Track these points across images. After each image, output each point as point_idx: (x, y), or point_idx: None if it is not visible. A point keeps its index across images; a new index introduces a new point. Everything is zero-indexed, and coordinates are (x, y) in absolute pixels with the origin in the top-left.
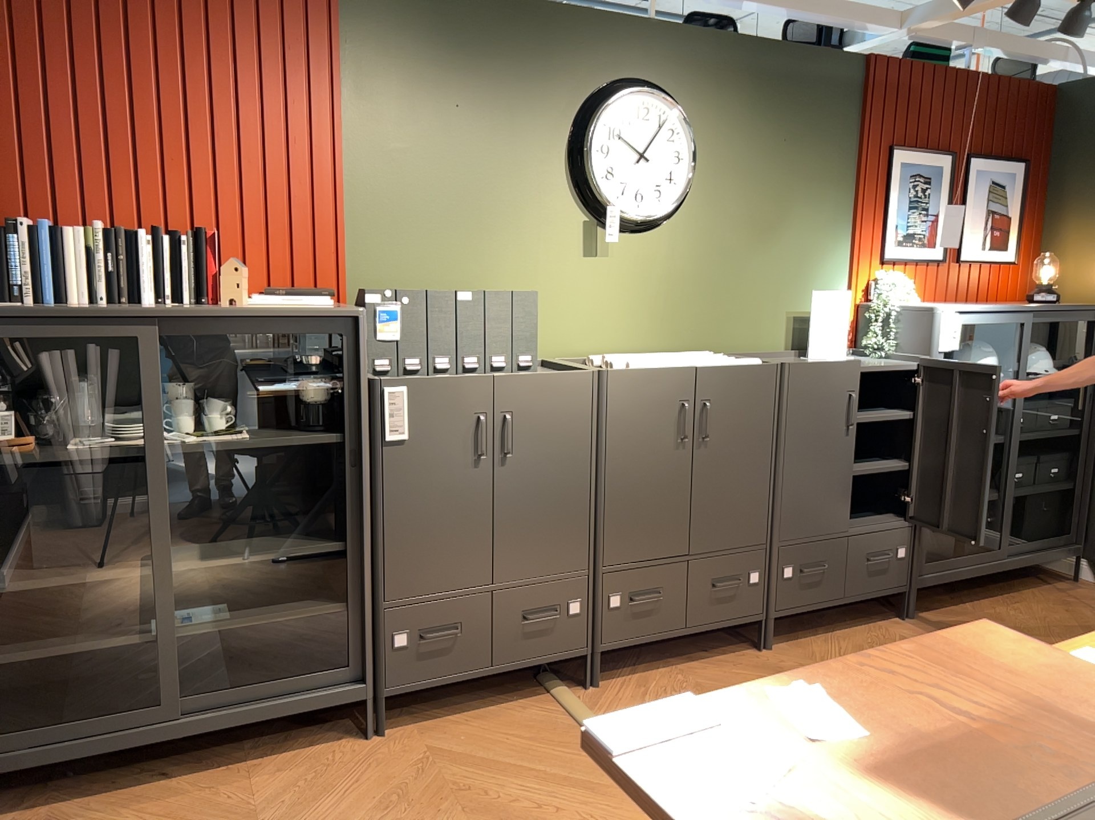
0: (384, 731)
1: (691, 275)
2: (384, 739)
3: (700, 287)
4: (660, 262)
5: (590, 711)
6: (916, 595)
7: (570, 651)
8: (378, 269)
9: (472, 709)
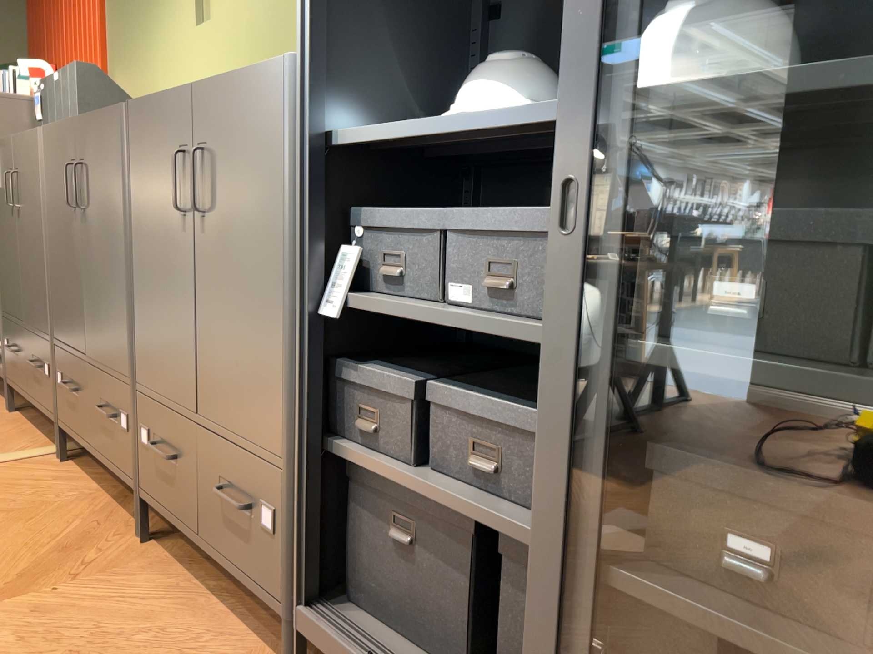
0: (16, 412)
1: (267, 19)
2: (4, 413)
3: (276, 33)
4: (243, 12)
5: (8, 461)
6: (296, 647)
7: (48, 411)
8: (117, 77)
9: (42, 429)
